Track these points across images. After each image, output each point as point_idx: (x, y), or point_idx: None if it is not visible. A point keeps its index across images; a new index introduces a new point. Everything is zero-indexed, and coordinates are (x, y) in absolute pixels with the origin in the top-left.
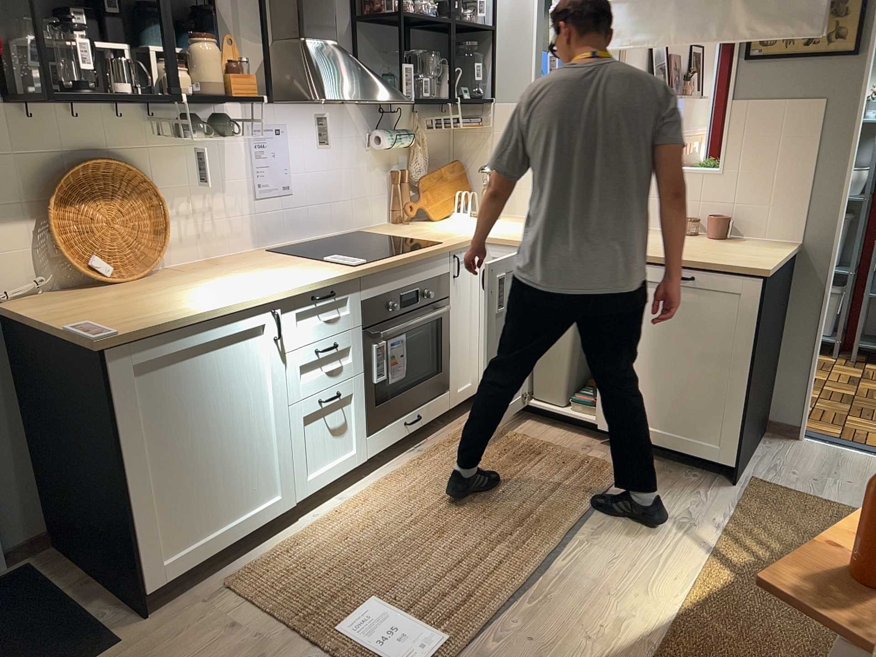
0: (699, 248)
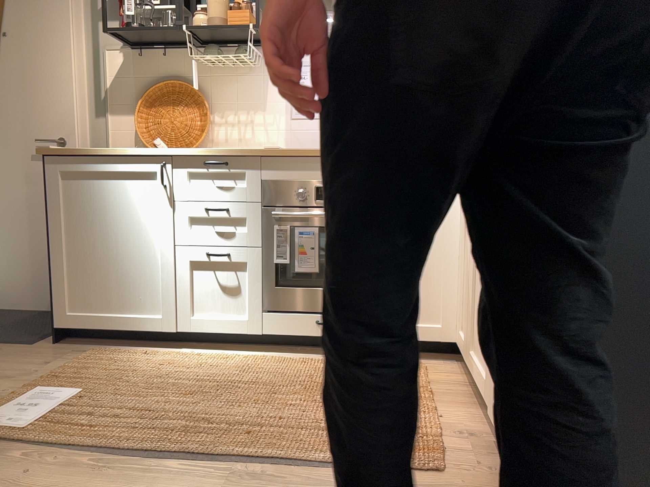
0: None
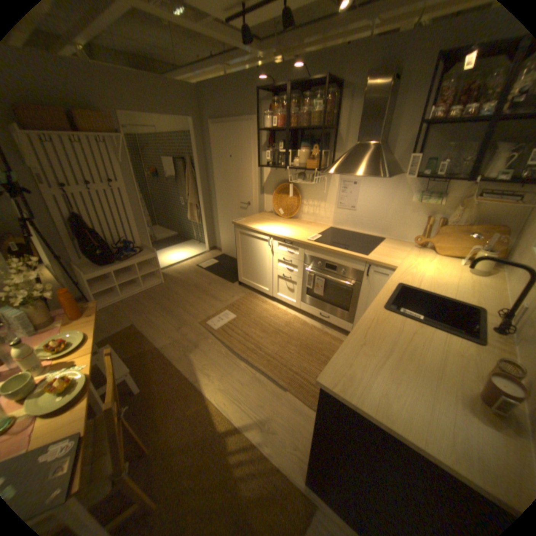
0: (406, 362)
